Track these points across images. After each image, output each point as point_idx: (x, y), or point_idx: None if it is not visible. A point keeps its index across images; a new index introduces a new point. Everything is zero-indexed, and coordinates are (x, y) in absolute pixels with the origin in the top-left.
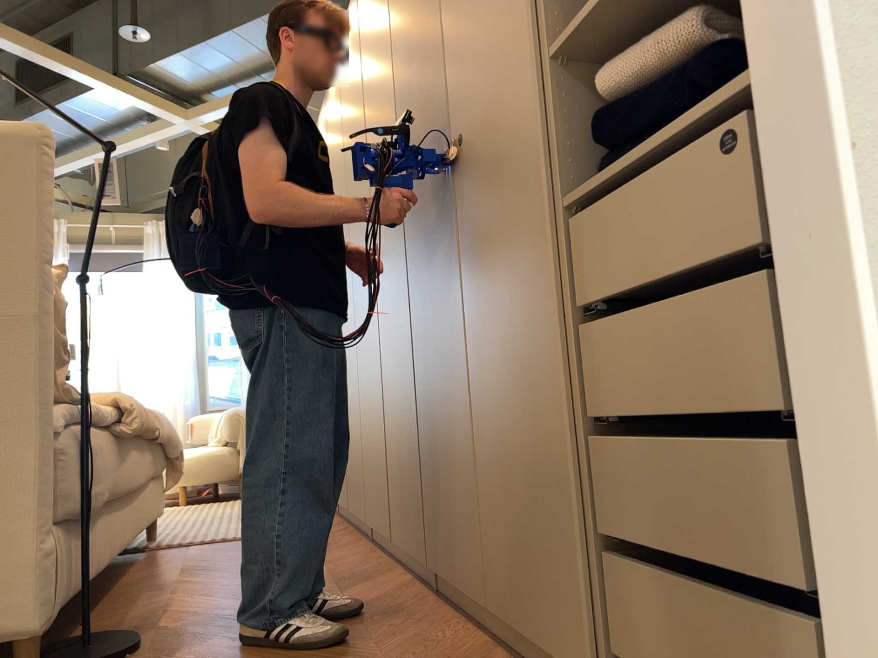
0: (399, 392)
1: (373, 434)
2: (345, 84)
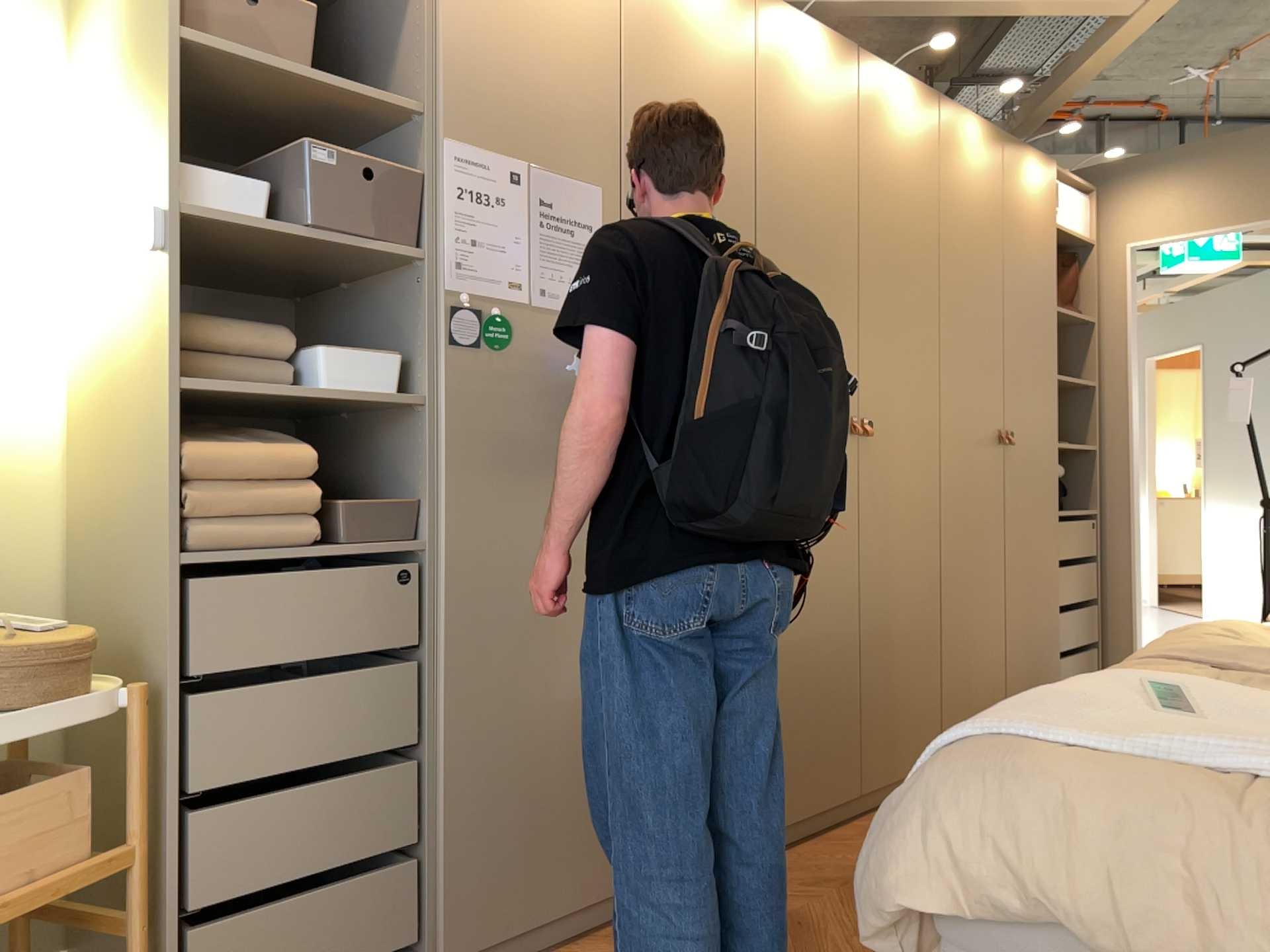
0: (899, 605)
1: (807, 674)
2: (774, 82)
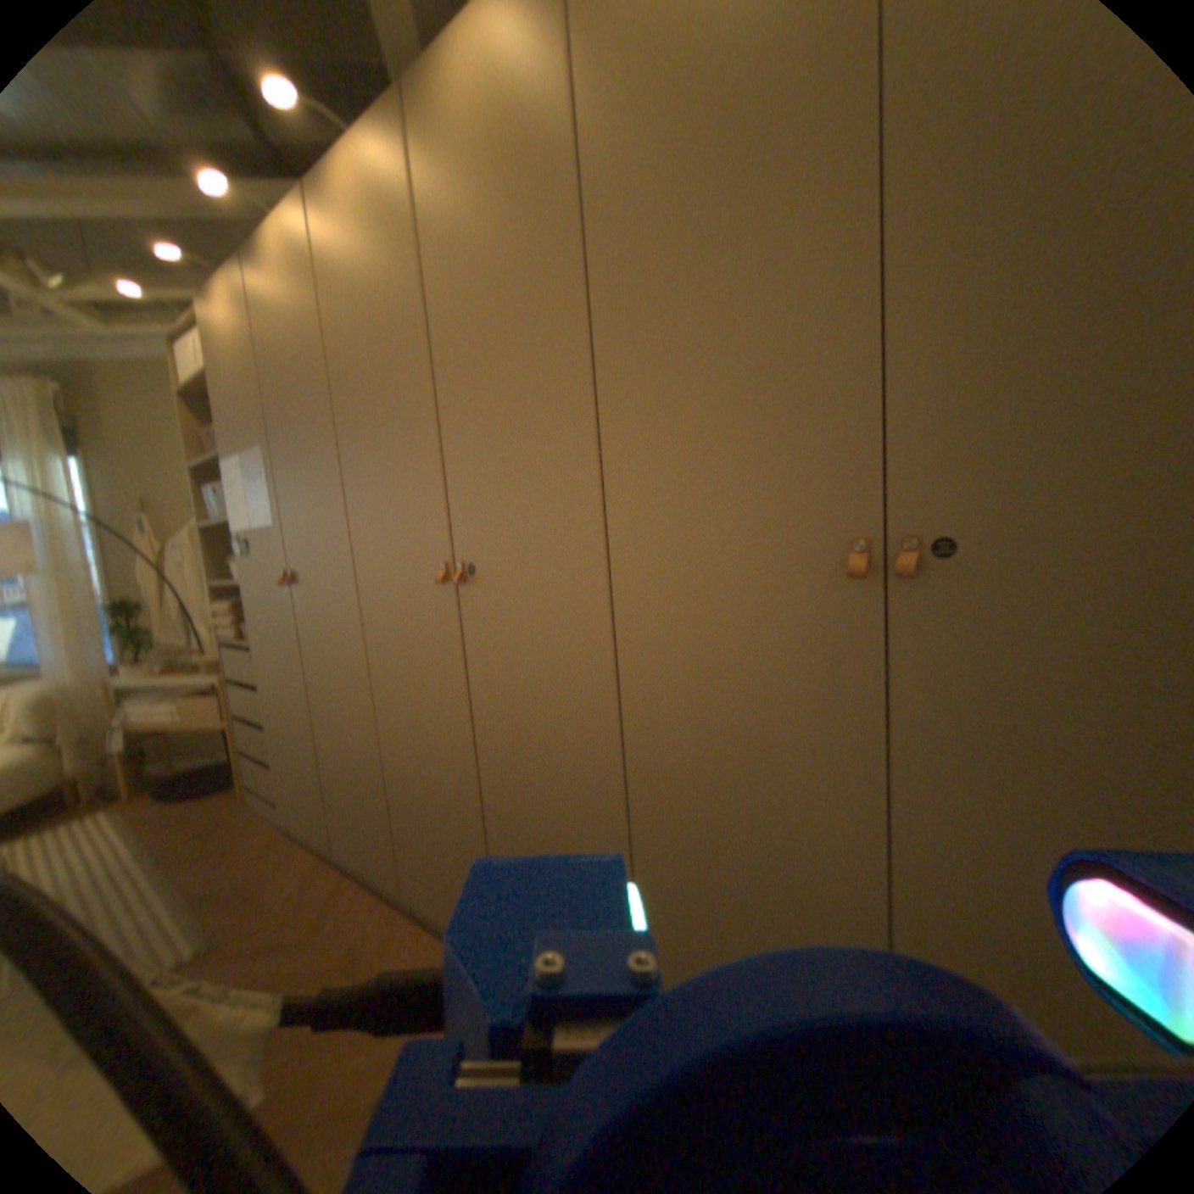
0: (534, 797)
1: (422, 803)
2: (323, 253)
